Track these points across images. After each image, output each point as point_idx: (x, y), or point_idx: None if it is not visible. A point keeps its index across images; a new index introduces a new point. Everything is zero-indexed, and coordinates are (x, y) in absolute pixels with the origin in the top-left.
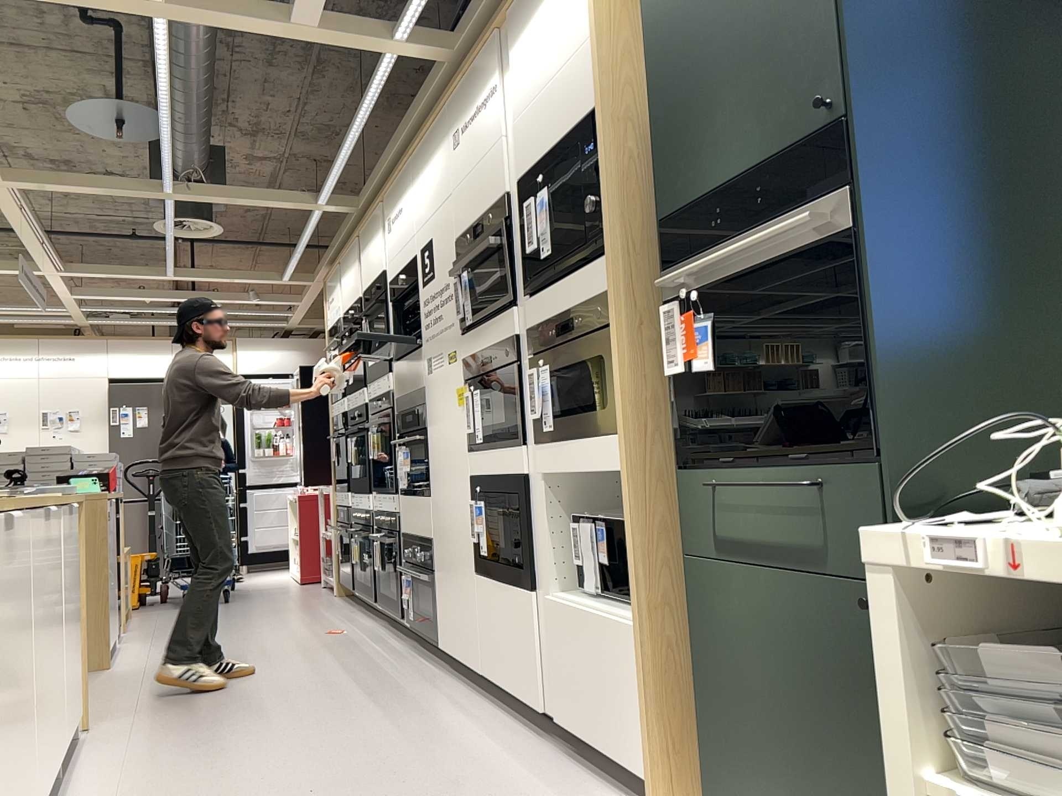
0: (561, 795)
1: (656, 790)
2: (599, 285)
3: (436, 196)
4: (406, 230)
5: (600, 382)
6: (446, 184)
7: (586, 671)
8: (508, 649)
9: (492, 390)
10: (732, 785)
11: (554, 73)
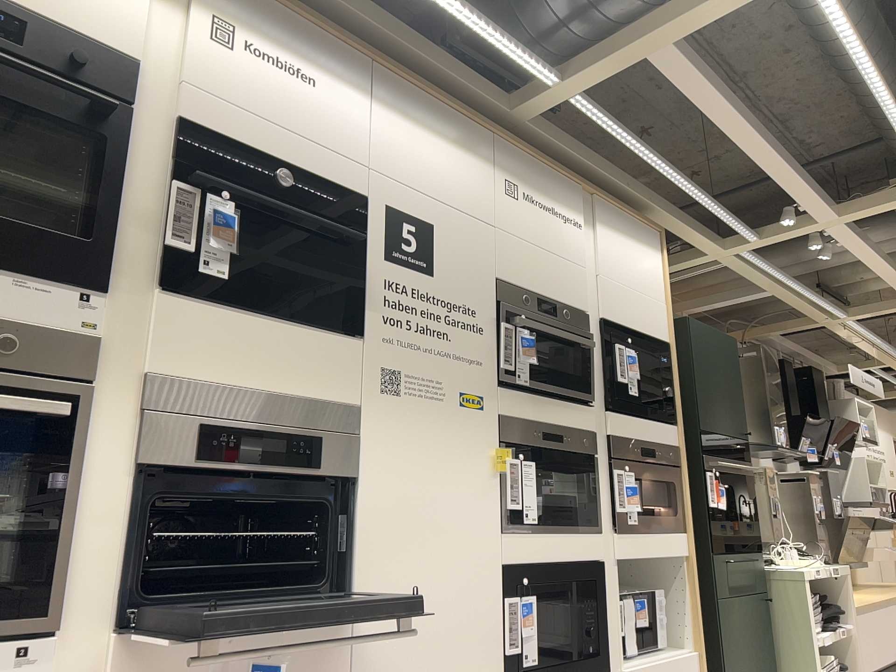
0: None
1: None
2: (669, 439)
3: (452, 188)
4: (333, 130)
5: (669, 497)
6: (482, 203)
7: None
8: None
9: (556, 469)
10: None
11: (637, 288)
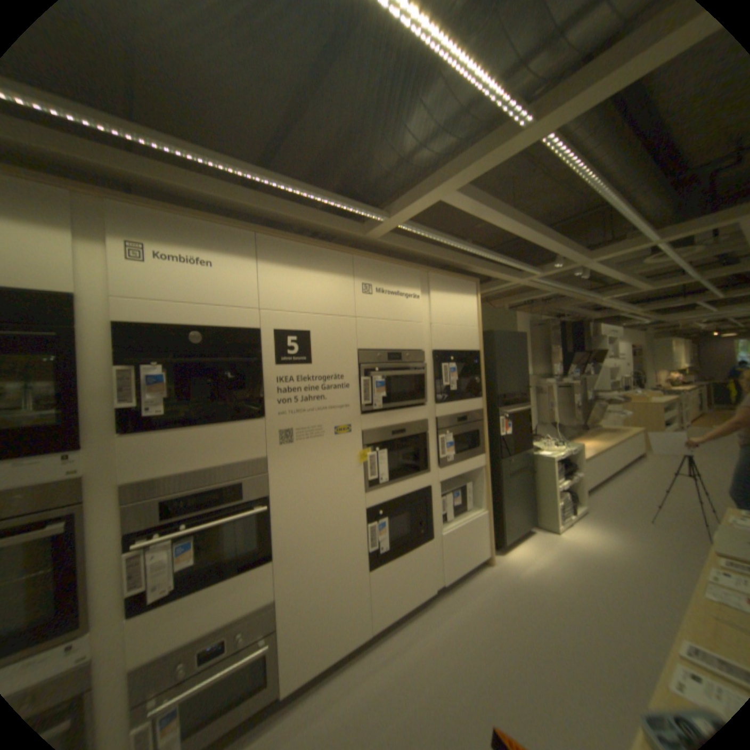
0: (486, 590)
1: (489, 559)
2: (476, 407)
3: (321, 303)
4: (228, 293)
5: (474, 439)
6: (344, 306)
7: (464, 547)
8: (407, 588)
9: (400, 448)
10: (510, 532)
11: (458, 324)
